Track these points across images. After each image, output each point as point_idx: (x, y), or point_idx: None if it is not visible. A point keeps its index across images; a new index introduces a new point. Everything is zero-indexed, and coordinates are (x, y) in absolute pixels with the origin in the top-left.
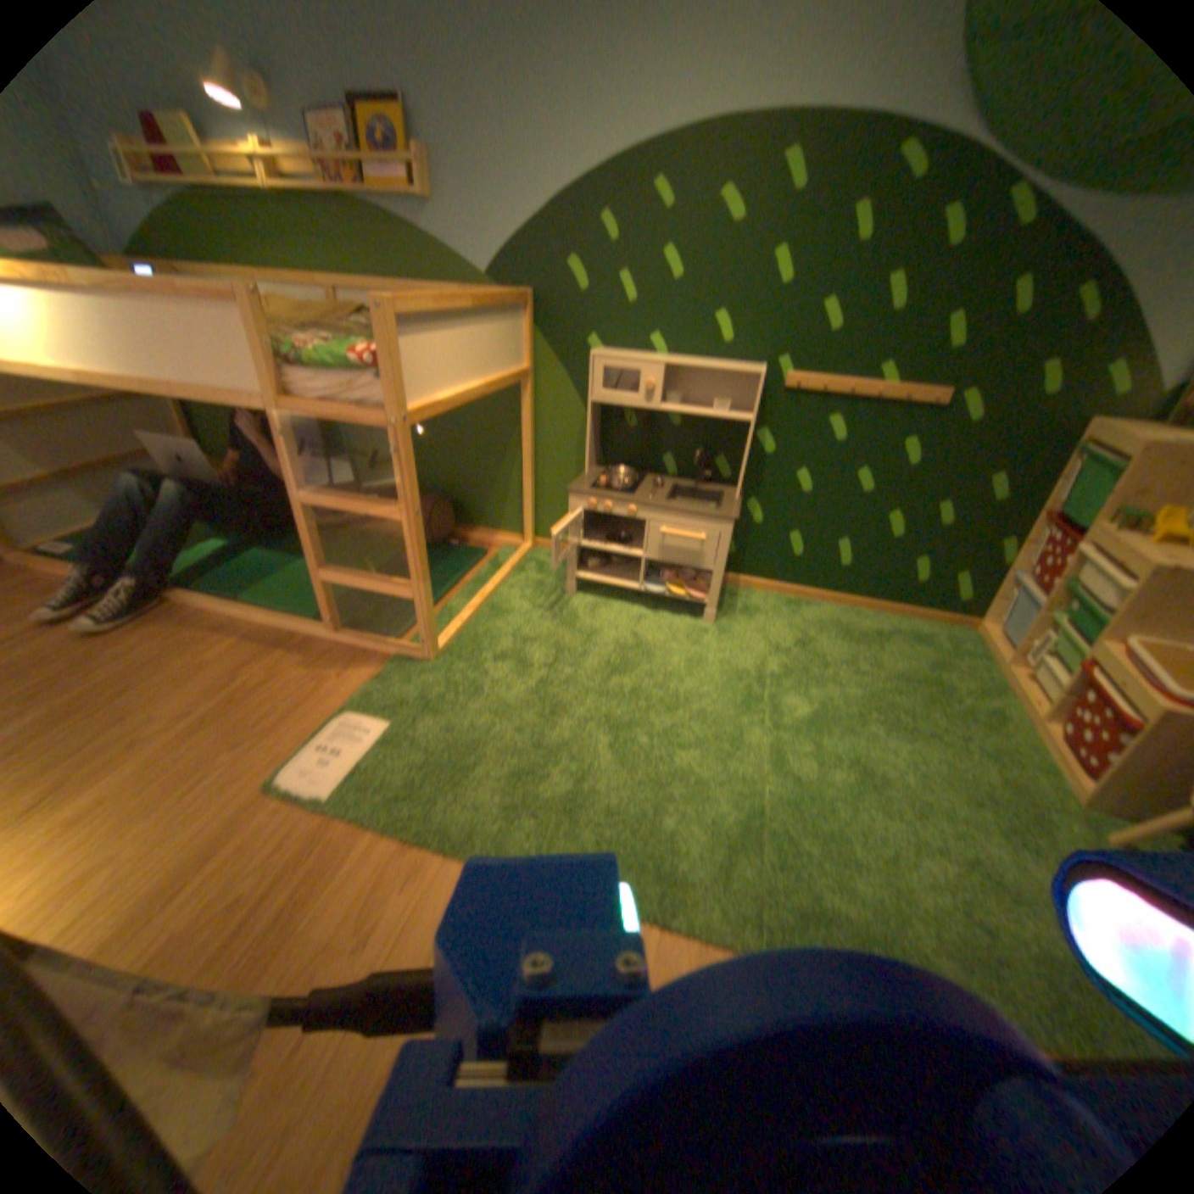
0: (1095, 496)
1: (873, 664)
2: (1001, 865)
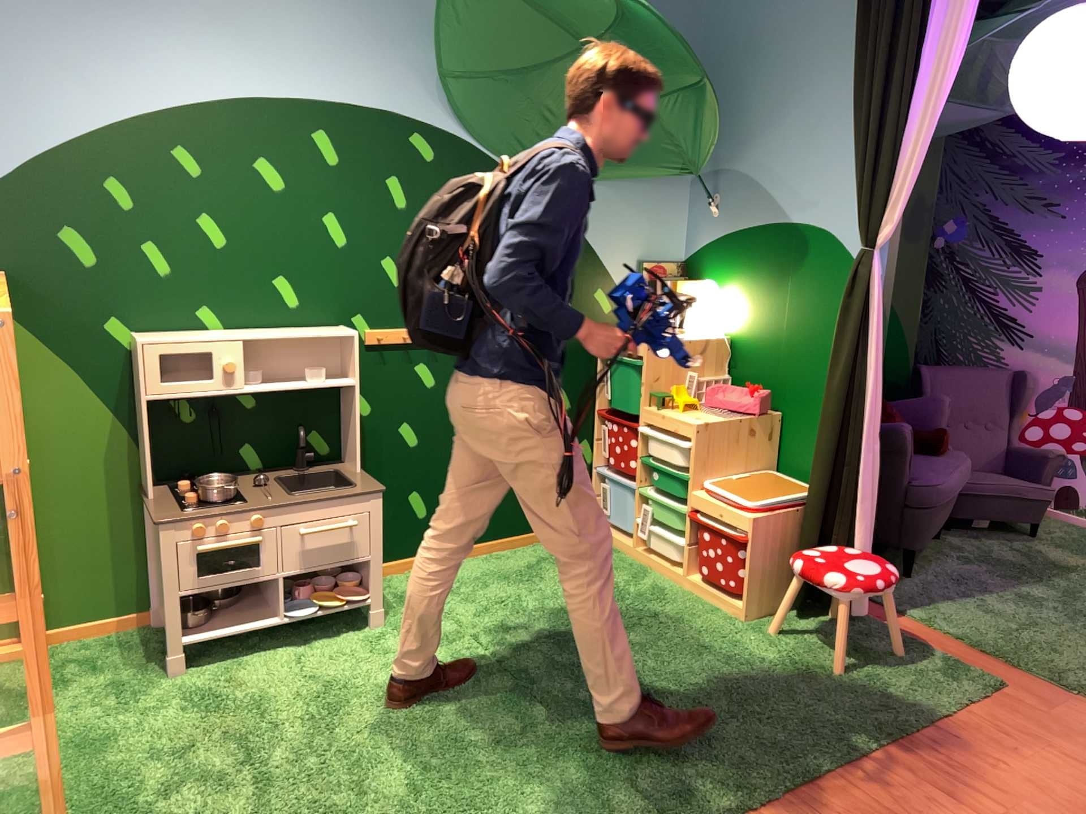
0: (634, 390)
1: (551, 591)
2: (739, 677)
